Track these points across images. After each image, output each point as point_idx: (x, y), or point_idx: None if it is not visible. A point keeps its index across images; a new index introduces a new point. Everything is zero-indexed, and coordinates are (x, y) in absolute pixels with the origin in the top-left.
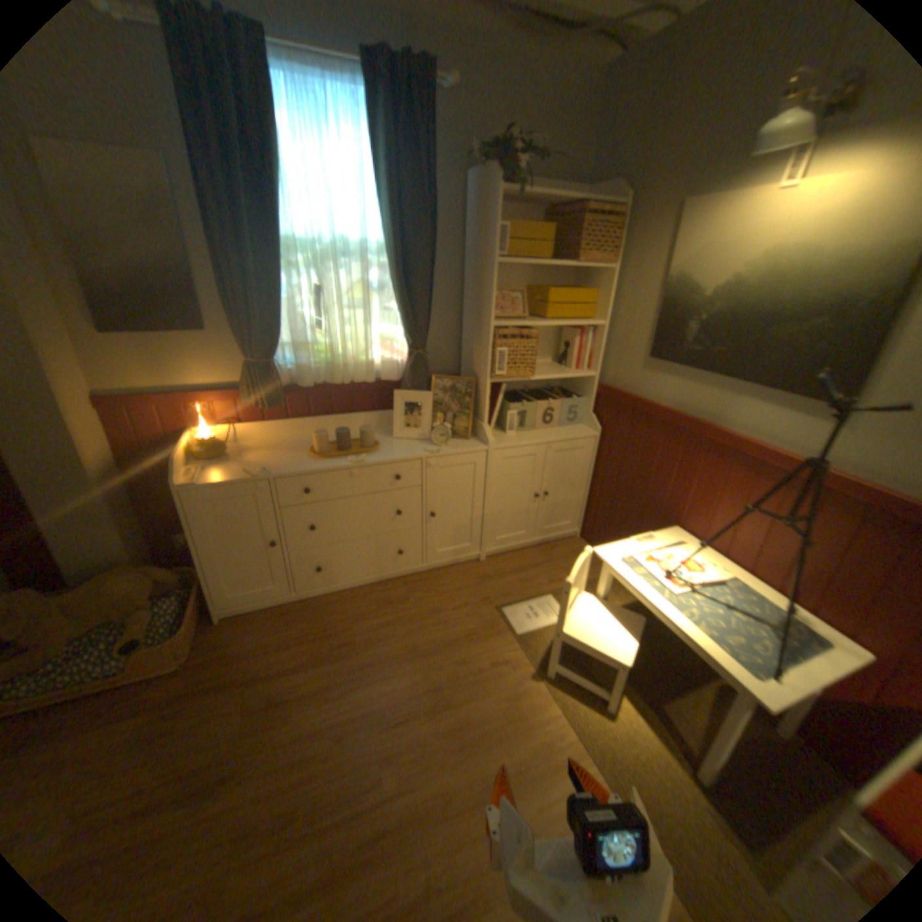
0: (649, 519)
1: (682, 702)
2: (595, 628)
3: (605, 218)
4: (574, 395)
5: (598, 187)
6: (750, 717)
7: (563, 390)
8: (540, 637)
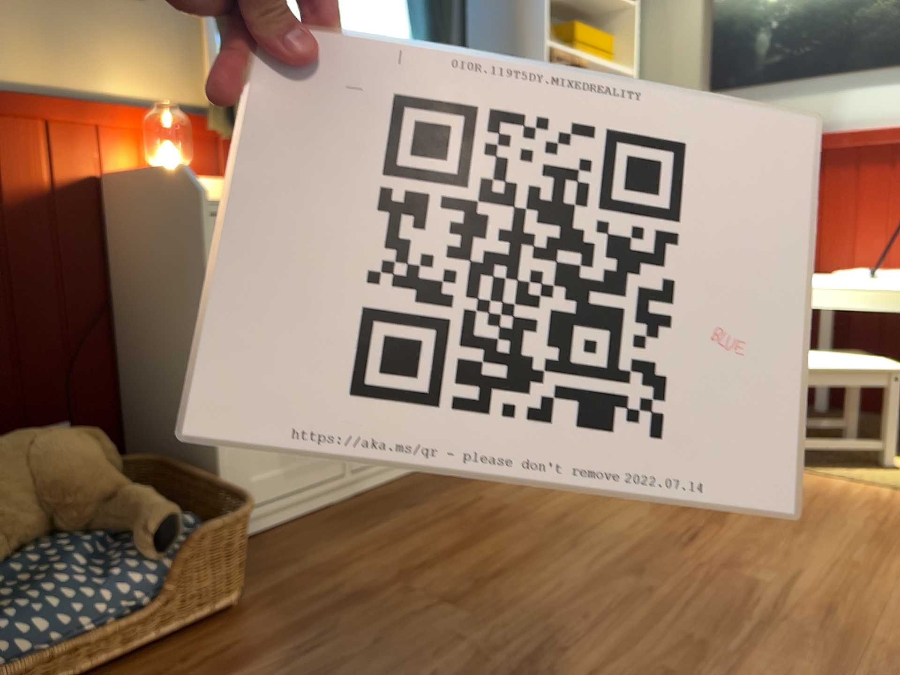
0: None
1: None
2: (829, 360)
3: None
4: None
5: None
6: None
7: None
8: None
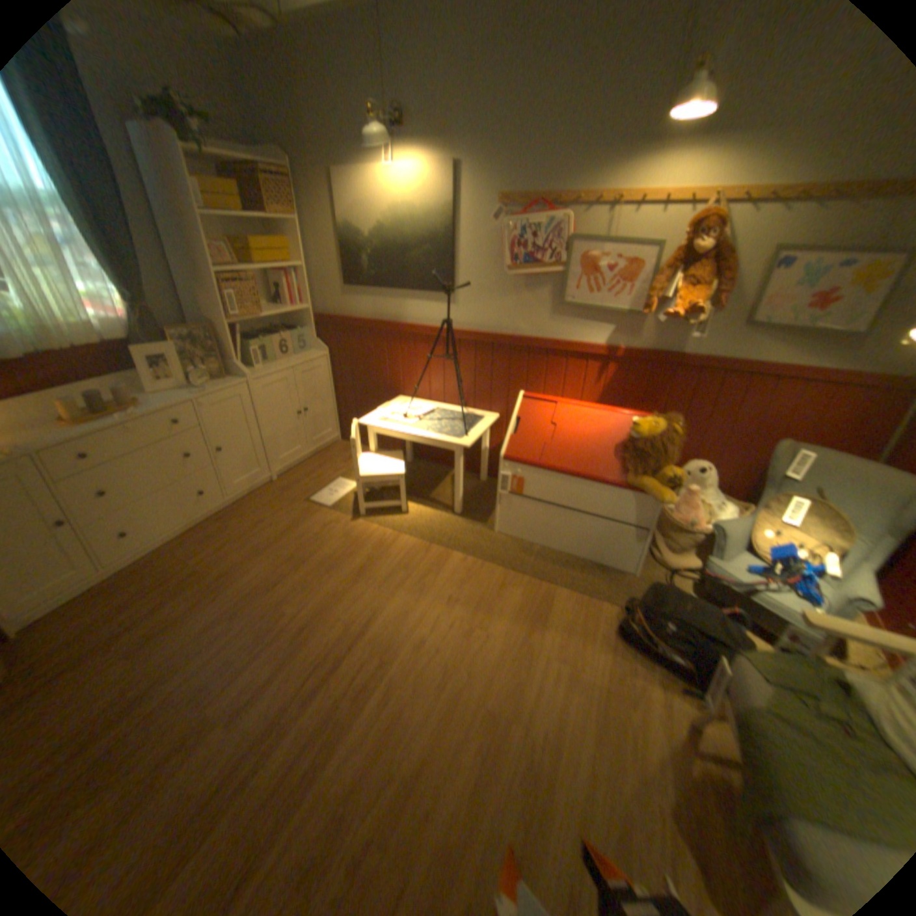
0: (382, 401)
1: (435, 490)
2: (376, 466)
3: (271, 178)
4: (296, 328)
5: (254, 150)
6: (460, 459)
7: (284, 326)
8: (344, 500)
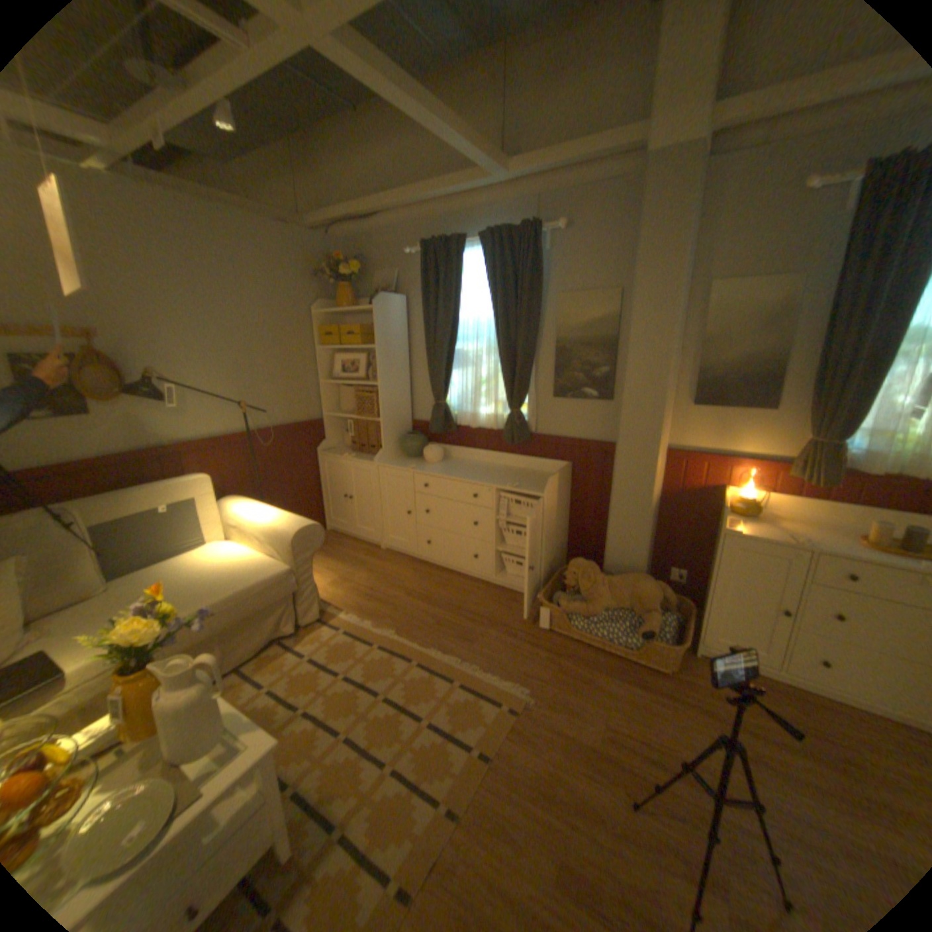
0: None
1: None
2: None
3: None
4: None
5: None
6: None
7: None
8: None
